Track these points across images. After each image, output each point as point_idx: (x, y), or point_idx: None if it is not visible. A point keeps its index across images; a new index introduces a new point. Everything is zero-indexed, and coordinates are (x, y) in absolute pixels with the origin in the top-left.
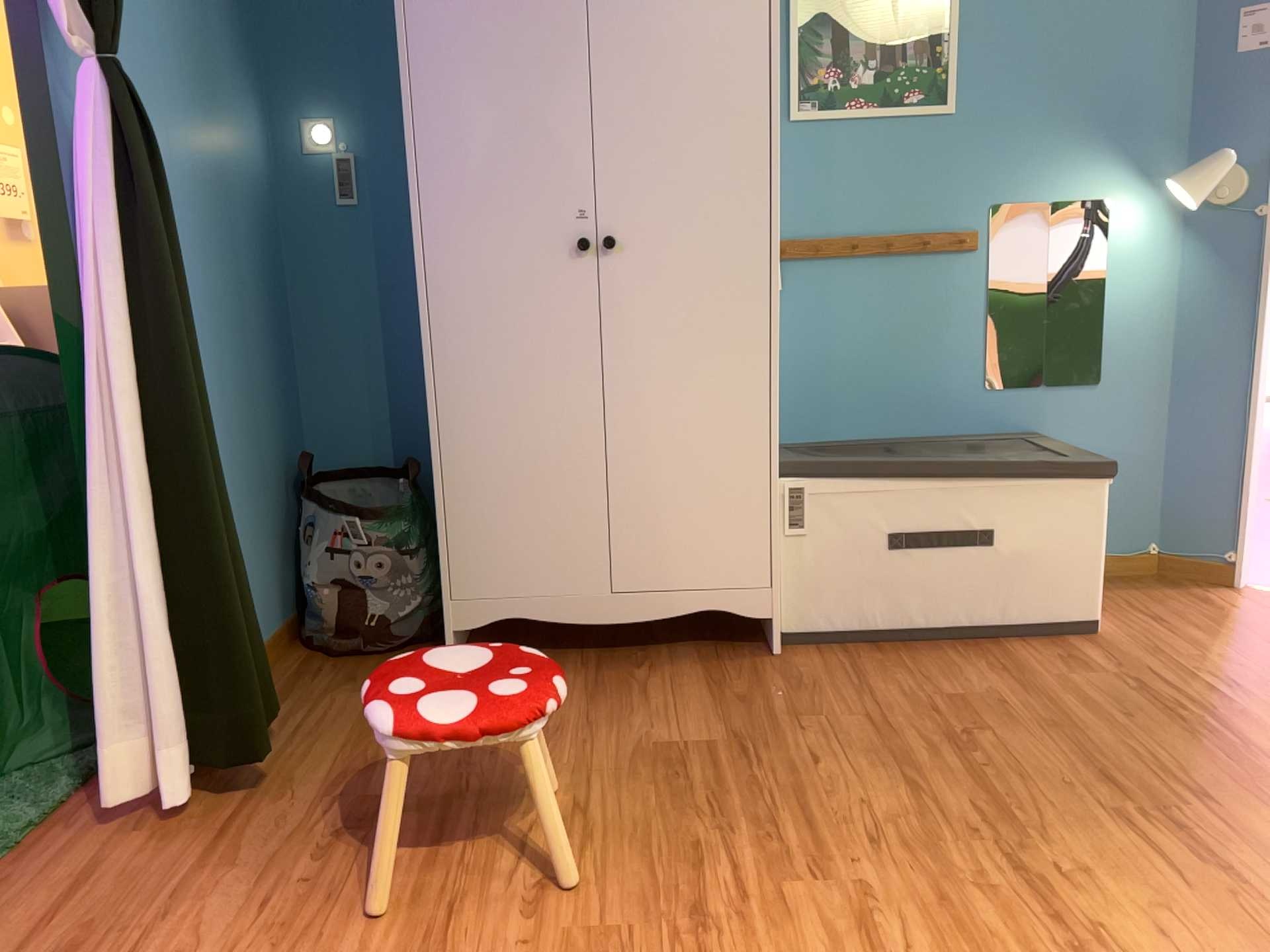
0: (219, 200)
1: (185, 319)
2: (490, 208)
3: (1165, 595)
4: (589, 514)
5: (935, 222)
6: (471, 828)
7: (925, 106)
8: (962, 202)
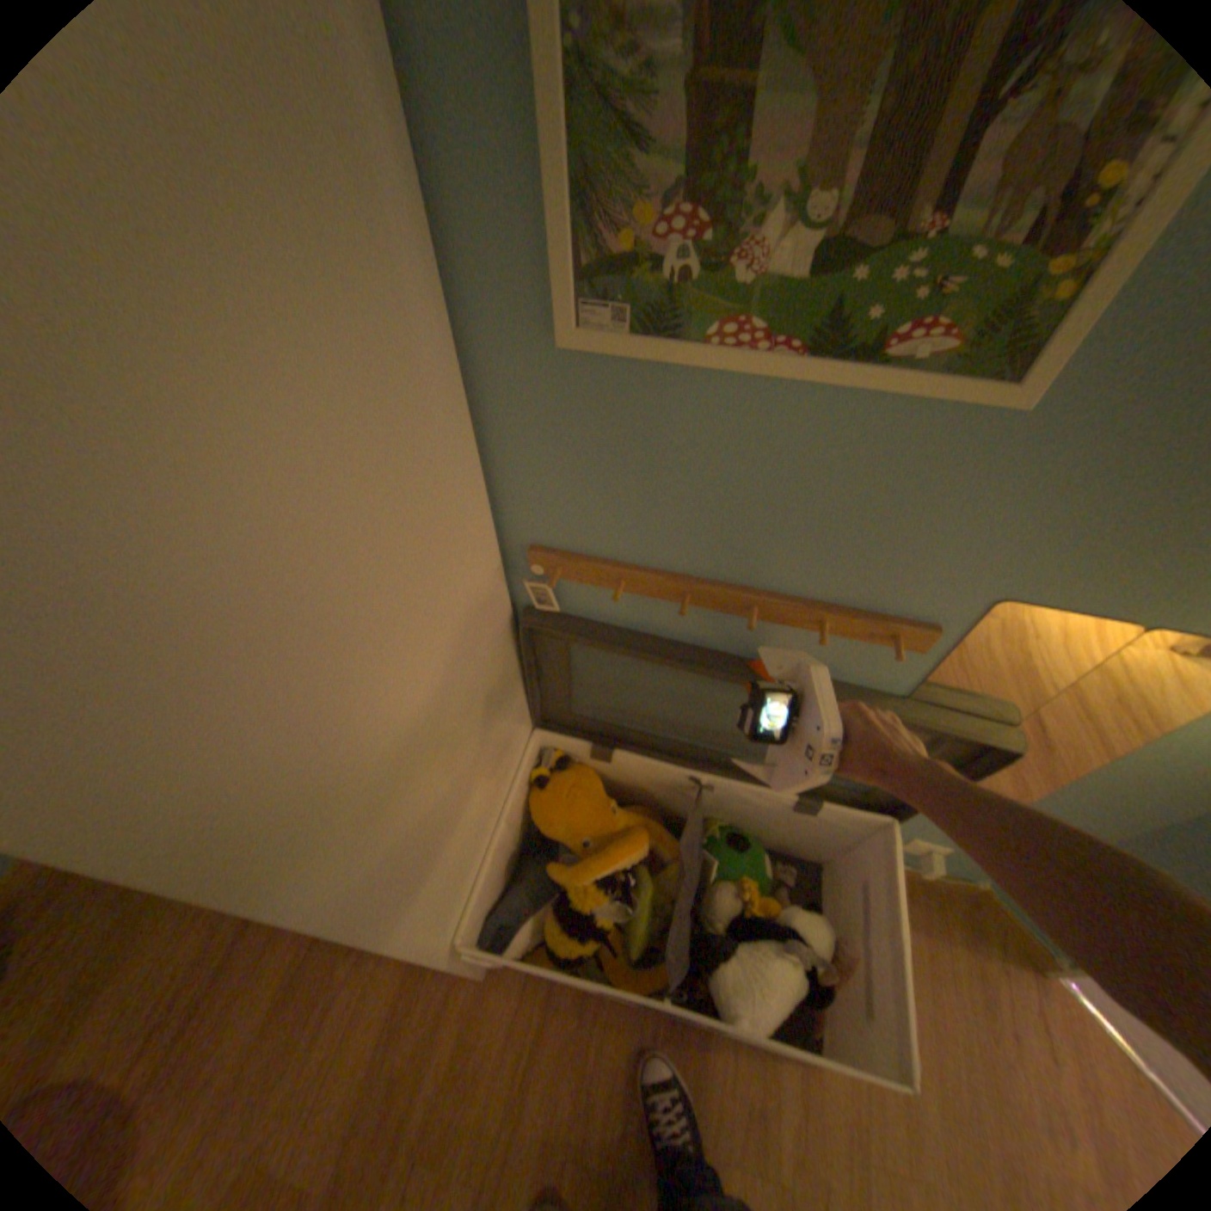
0: None
1: None
2: None
3: (959, 963)
4: None
5: (865, 594)
6: None
7: (957, 369)
8: (943, 580)
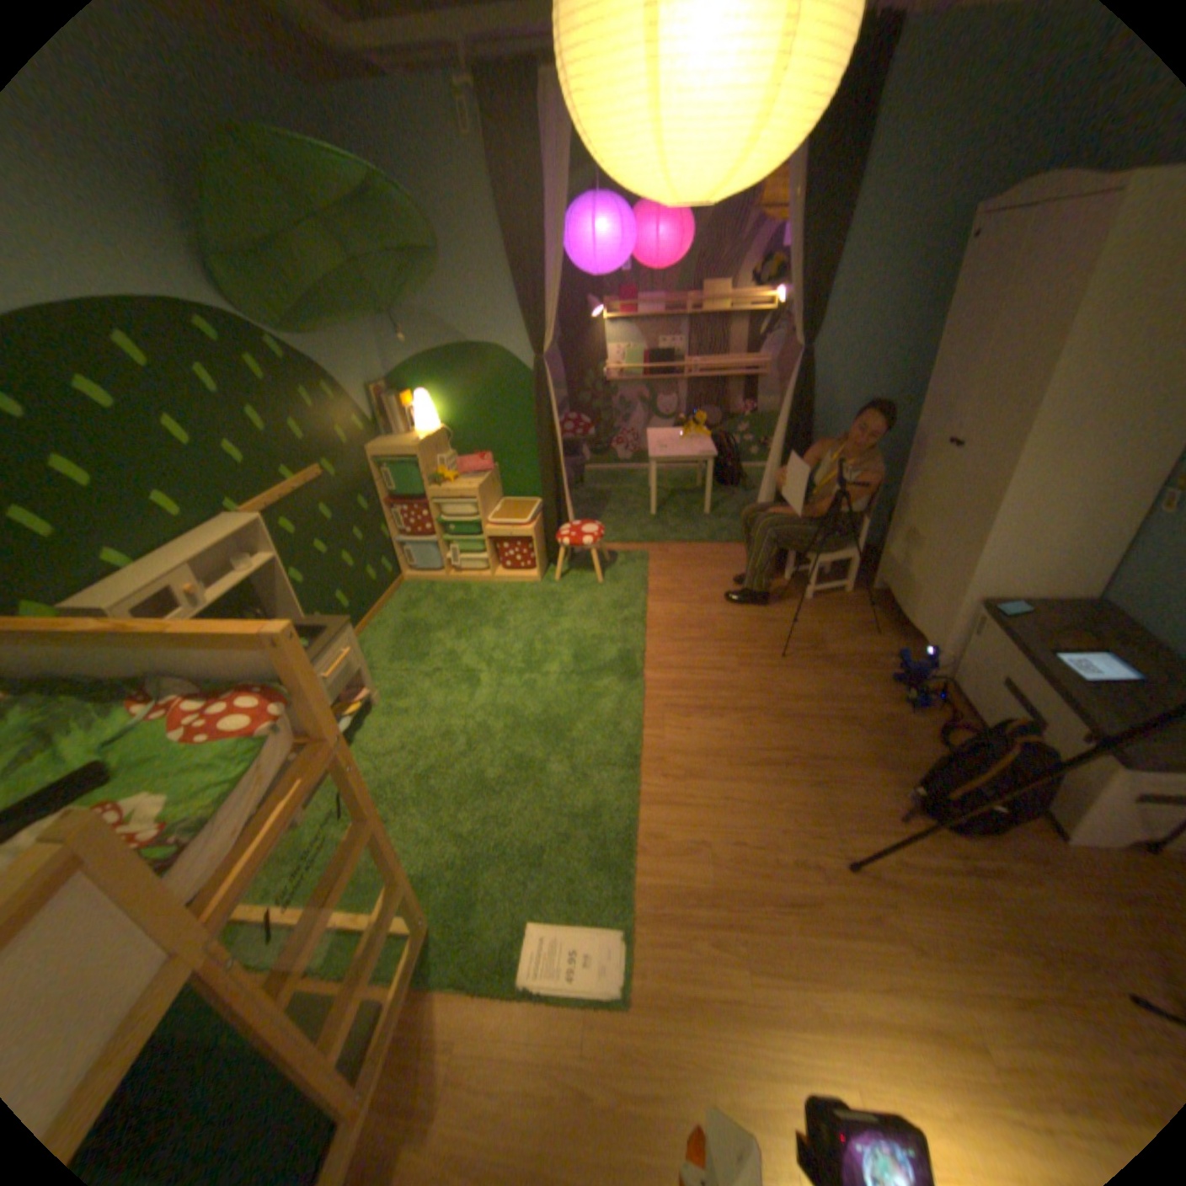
0: (910, 374)
1: (808, 430)
2: (941, 411)
3: None
4: (915, 566)
5: None
6: (756, 607)
7: None
8: None
